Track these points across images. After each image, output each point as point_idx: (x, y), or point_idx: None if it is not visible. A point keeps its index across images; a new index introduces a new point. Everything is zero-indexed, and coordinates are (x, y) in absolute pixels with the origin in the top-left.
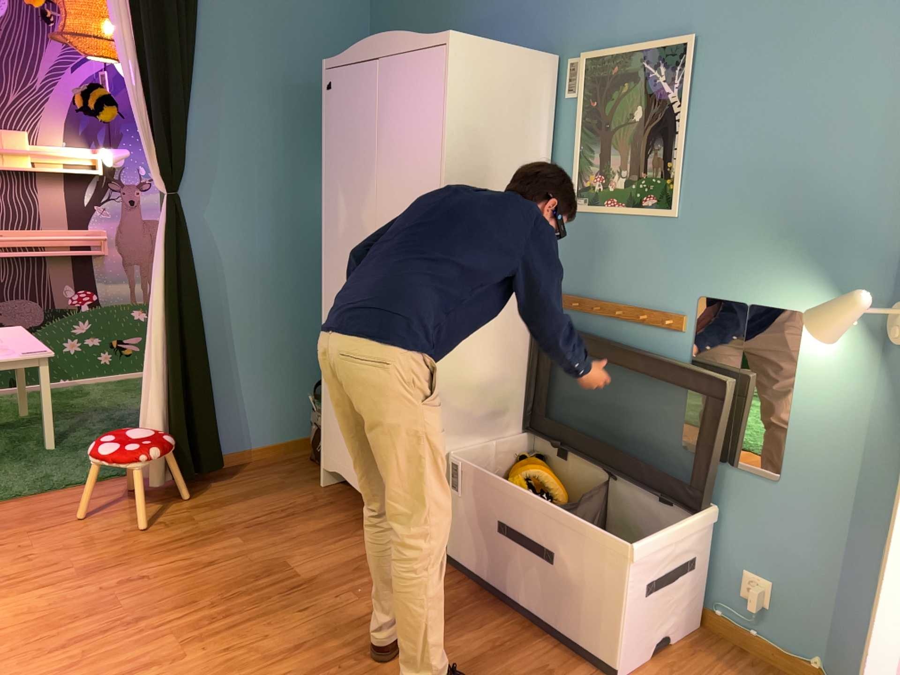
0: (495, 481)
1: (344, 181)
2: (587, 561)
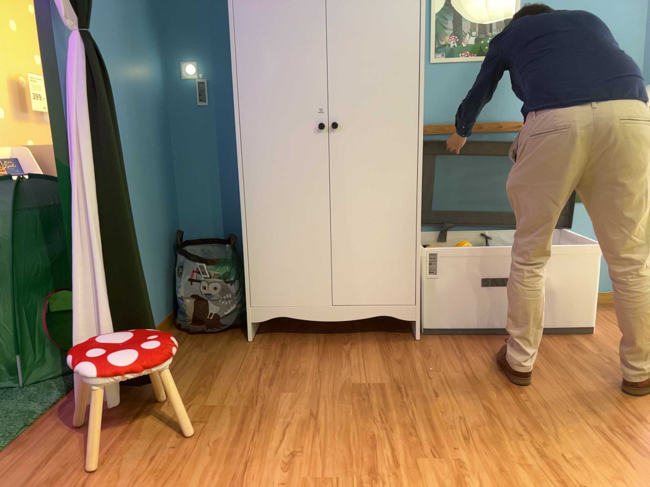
0: (480, 249)
1: (272, 31)
2: (567, 269)
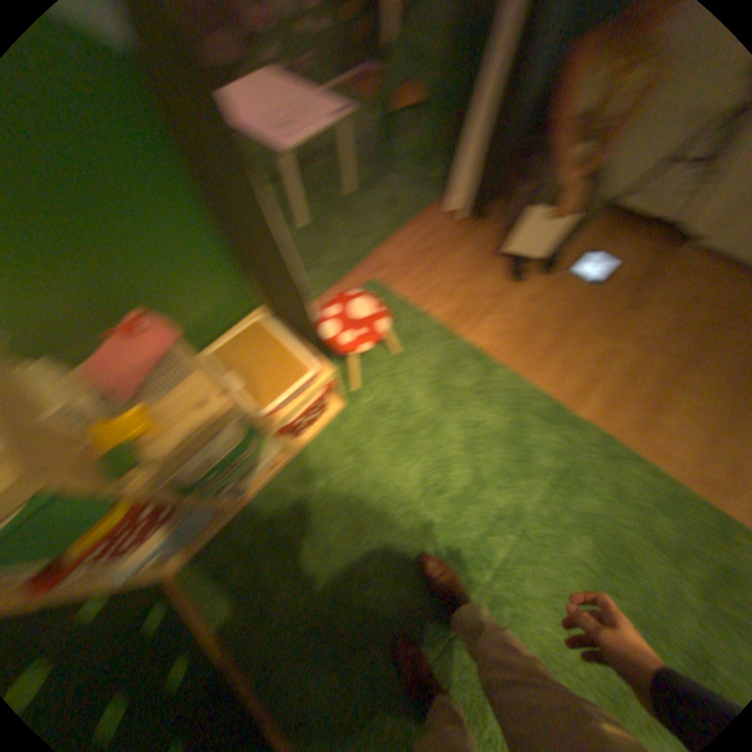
0: None
1: None
2: None
